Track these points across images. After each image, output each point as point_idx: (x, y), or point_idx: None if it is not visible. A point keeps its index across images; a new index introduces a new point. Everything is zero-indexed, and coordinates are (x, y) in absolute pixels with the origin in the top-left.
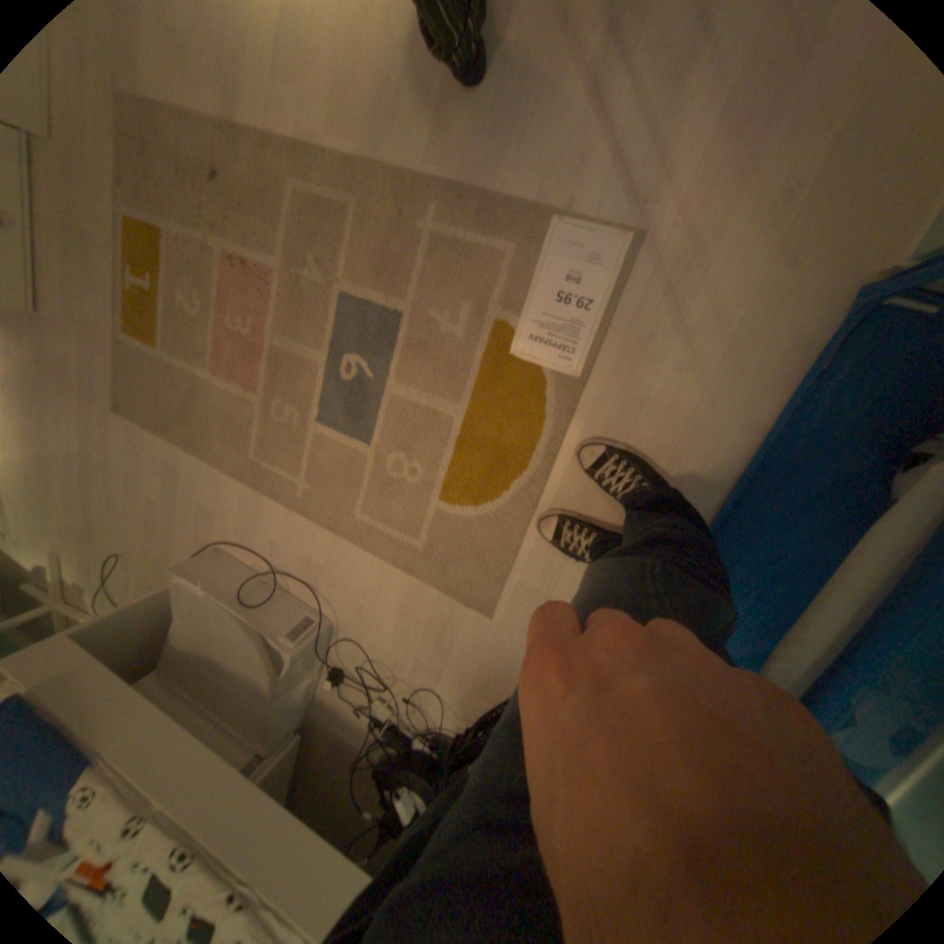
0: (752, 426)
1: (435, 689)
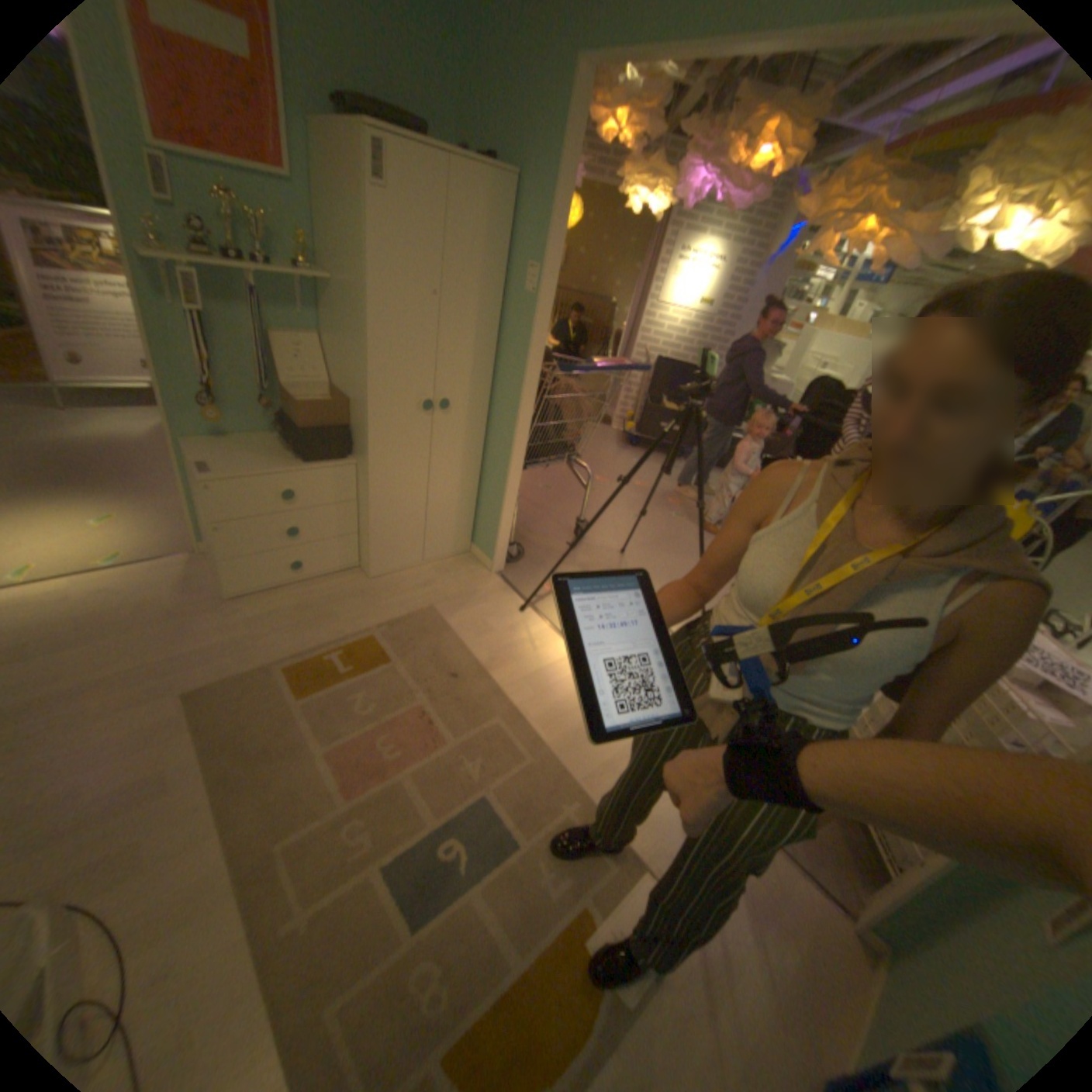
0: None
1: None
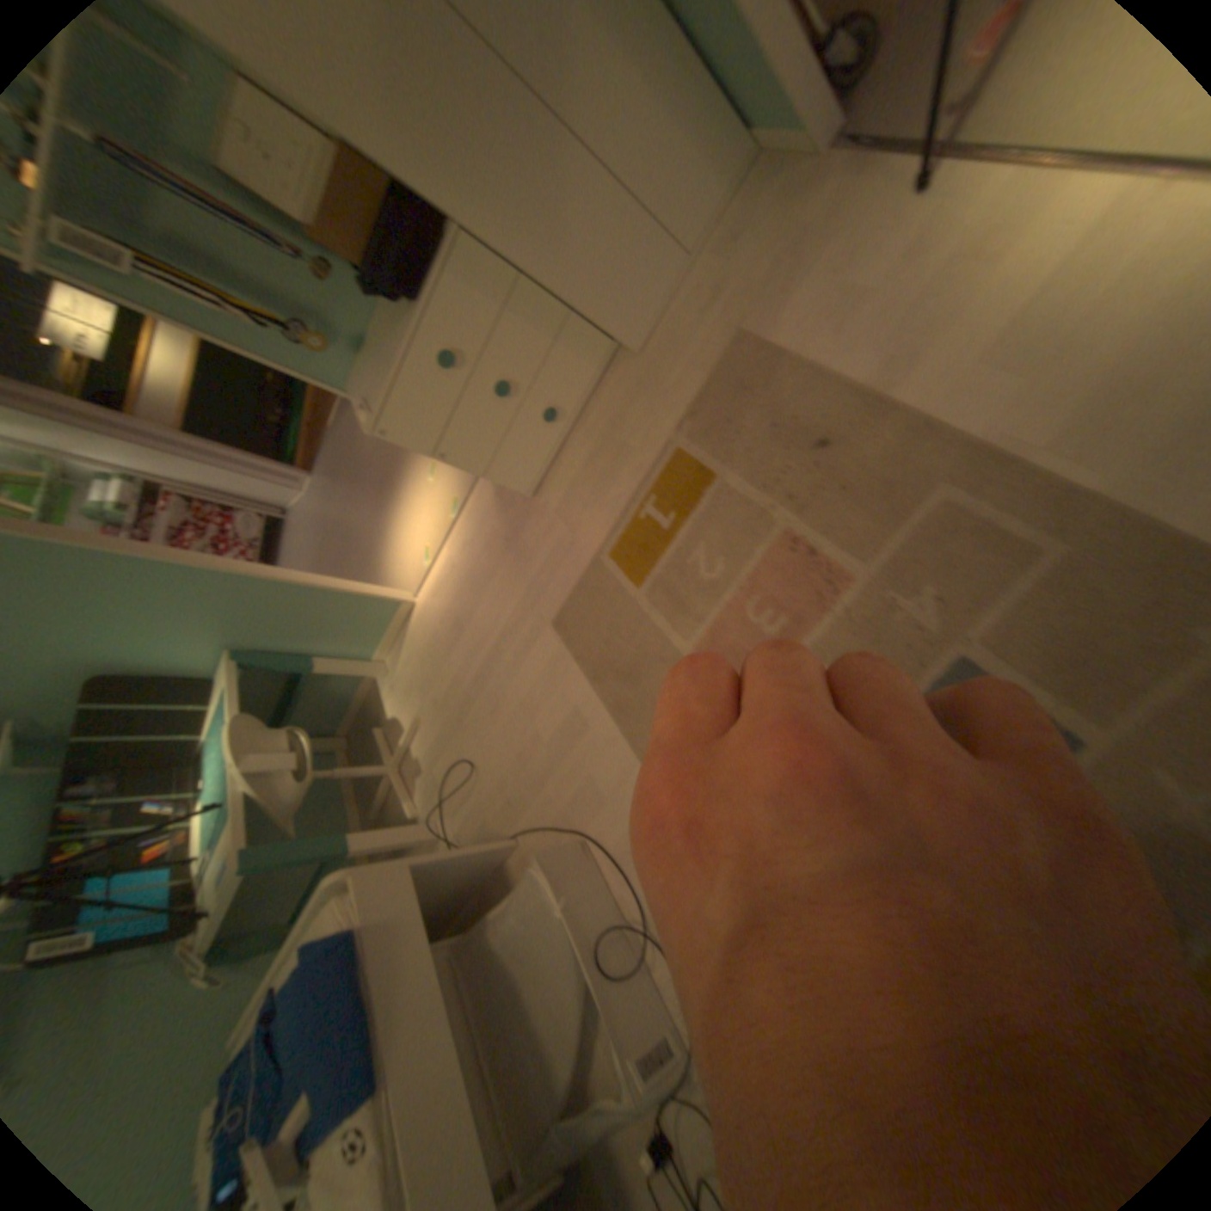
0: None
1: None
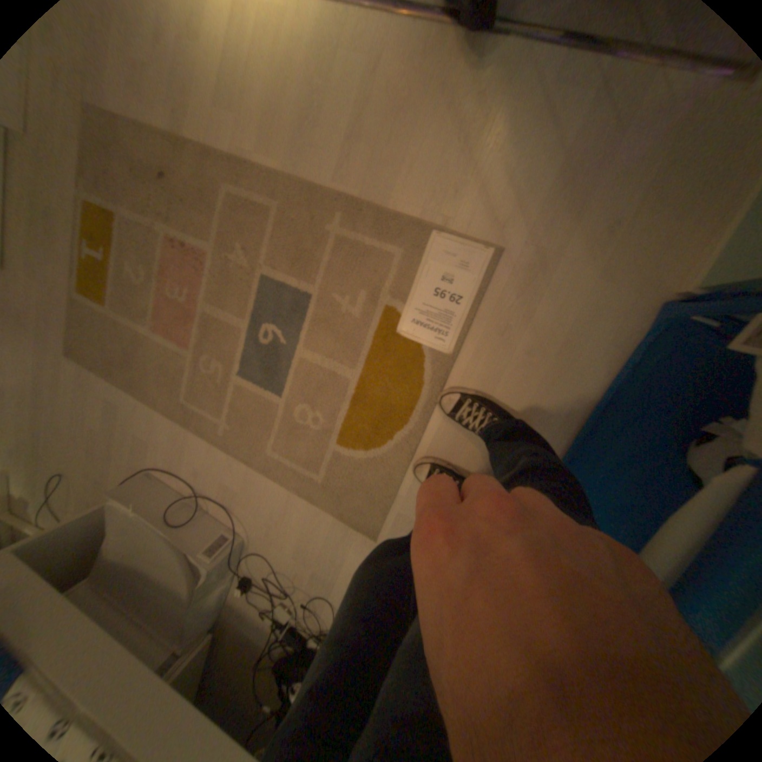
0: (583, 401)
1: (329, 598)
